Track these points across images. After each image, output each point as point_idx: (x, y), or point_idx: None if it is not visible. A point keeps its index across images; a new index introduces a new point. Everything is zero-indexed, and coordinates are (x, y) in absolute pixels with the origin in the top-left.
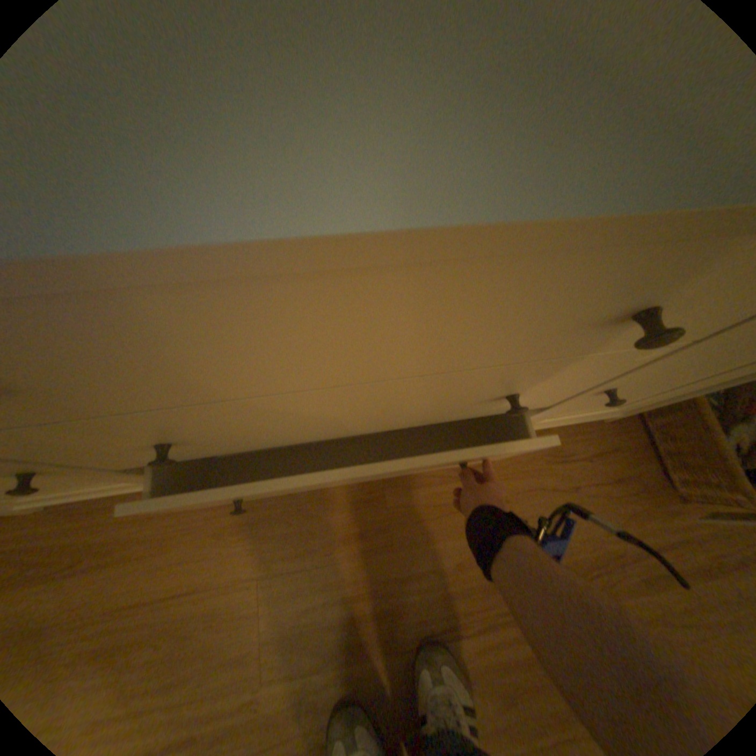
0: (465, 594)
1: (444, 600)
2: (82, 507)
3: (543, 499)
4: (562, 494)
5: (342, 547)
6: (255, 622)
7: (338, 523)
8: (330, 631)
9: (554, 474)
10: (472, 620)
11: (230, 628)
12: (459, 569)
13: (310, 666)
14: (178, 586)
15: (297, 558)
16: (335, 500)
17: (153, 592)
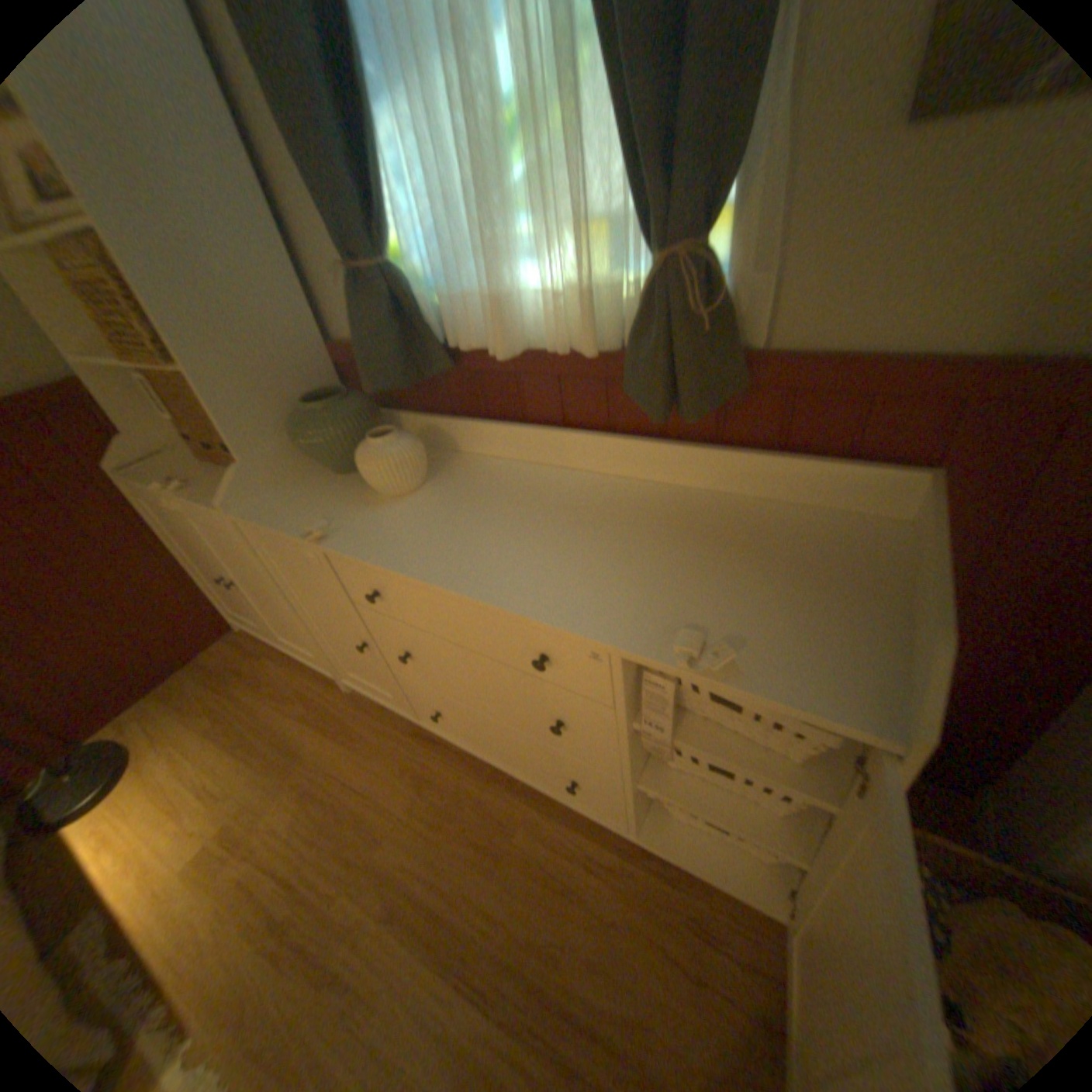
0: (513, 976)
1: (493, 962)
2: (362, 706)
3: (653, 960)
4: (678, 975)
5: (459, 845)
6: (374, 849)
7: (470, 826)
8: (405, 900)
9: (685, 946)
10: (500, 1006)
11: (361, 840)
12: (524, 948)
13: (375, 913)
14: (361, 788)
15: (428, 828)
16: (481, 807)
17: (349, 781)
